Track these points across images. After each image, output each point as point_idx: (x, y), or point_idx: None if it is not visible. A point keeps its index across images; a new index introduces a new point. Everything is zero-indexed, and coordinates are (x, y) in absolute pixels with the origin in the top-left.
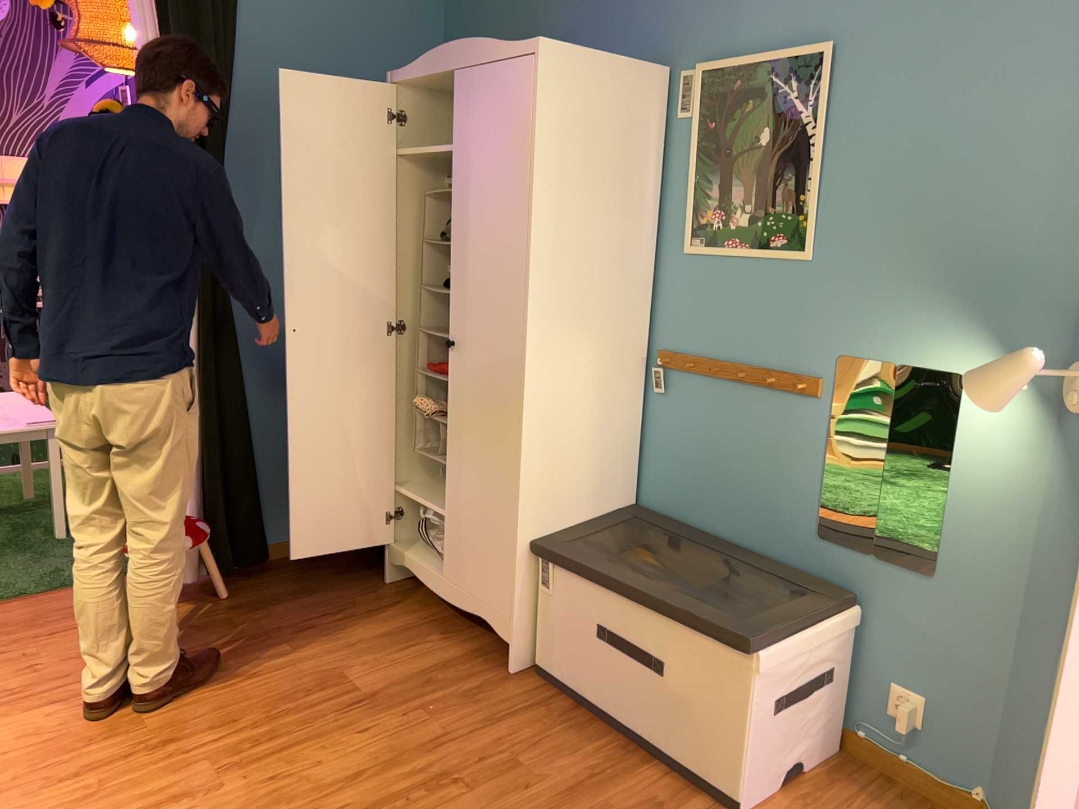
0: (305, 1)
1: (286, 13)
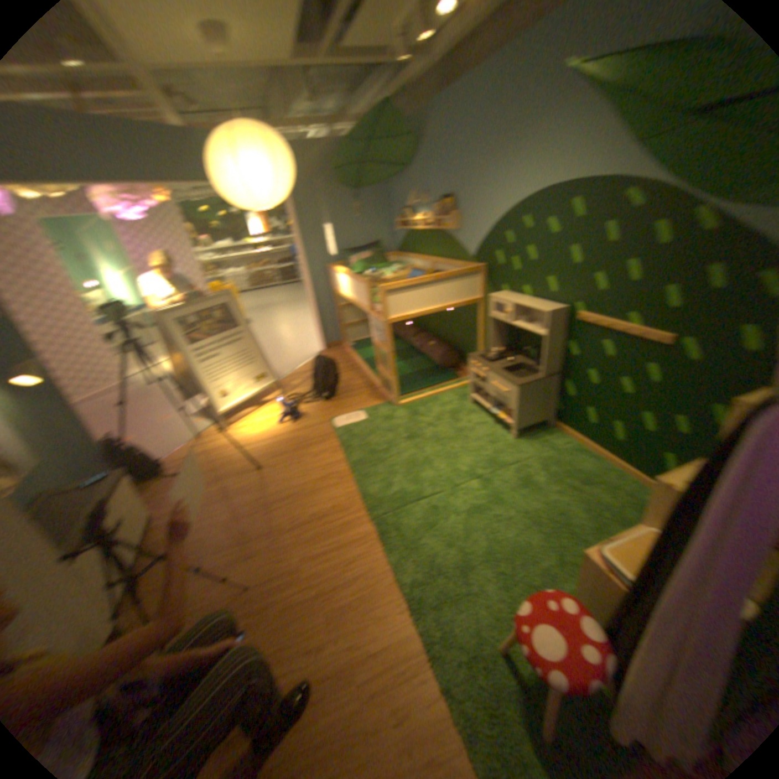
0: None
1: None
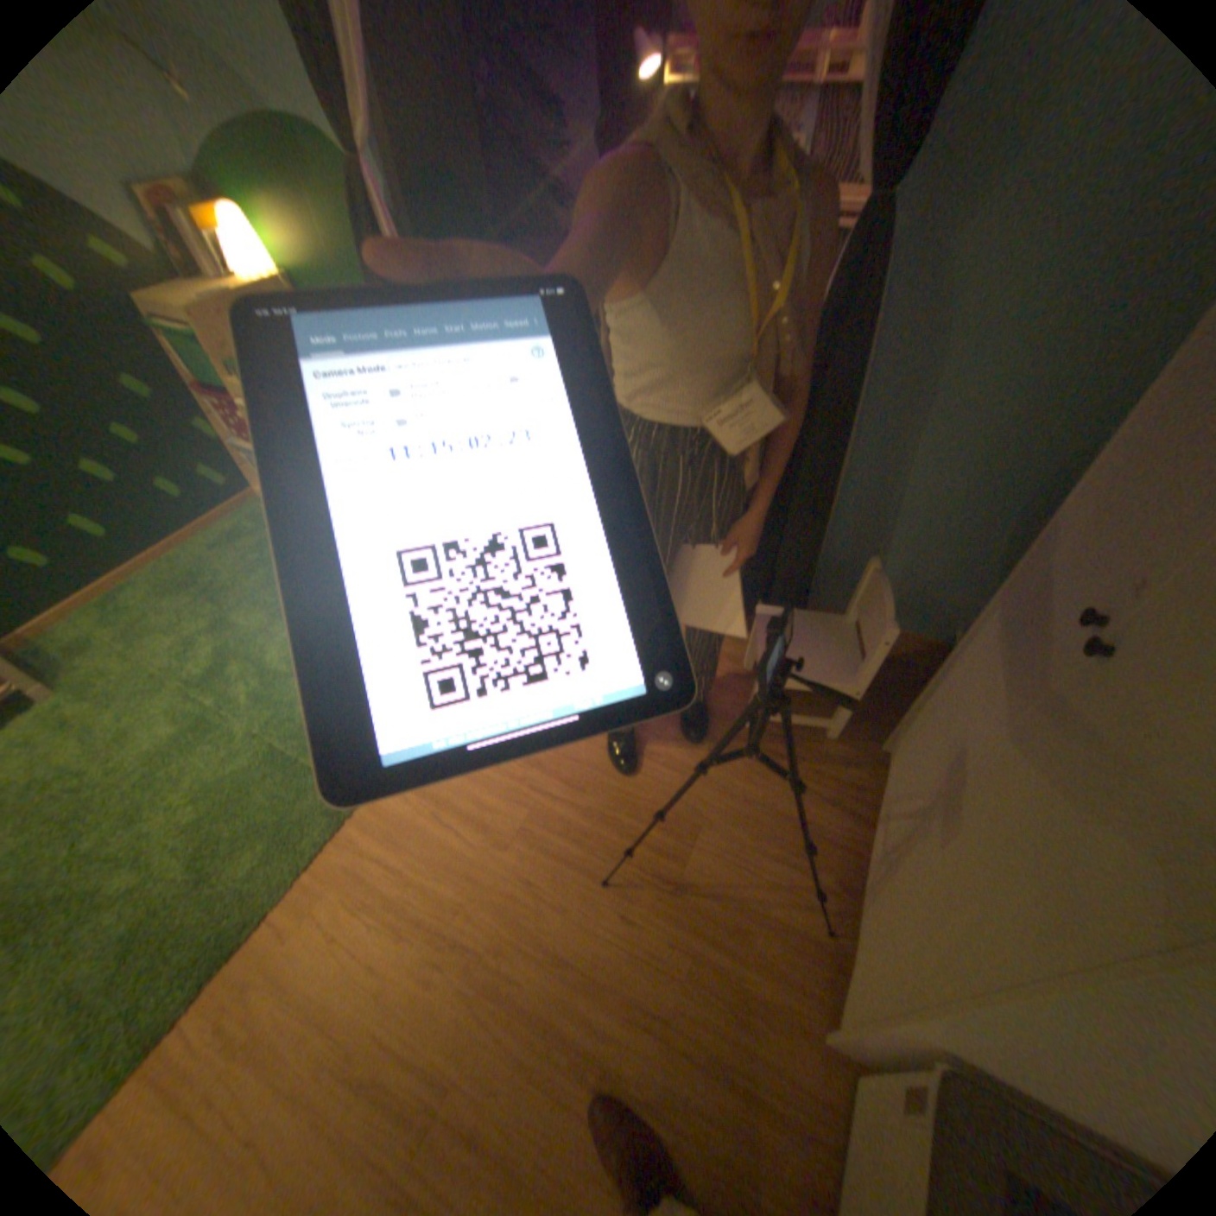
0: None
1: None
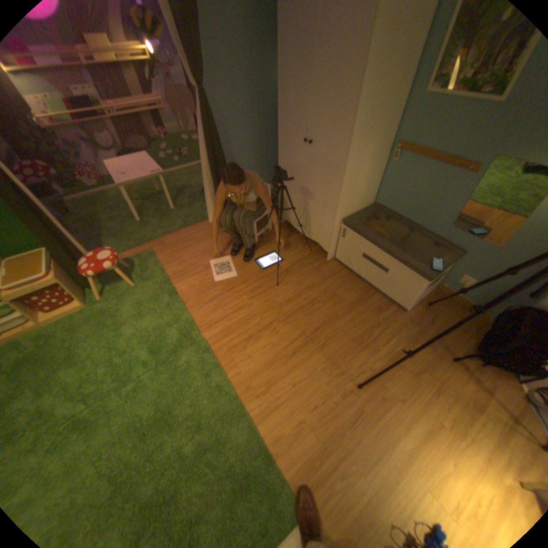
0: None
1: None
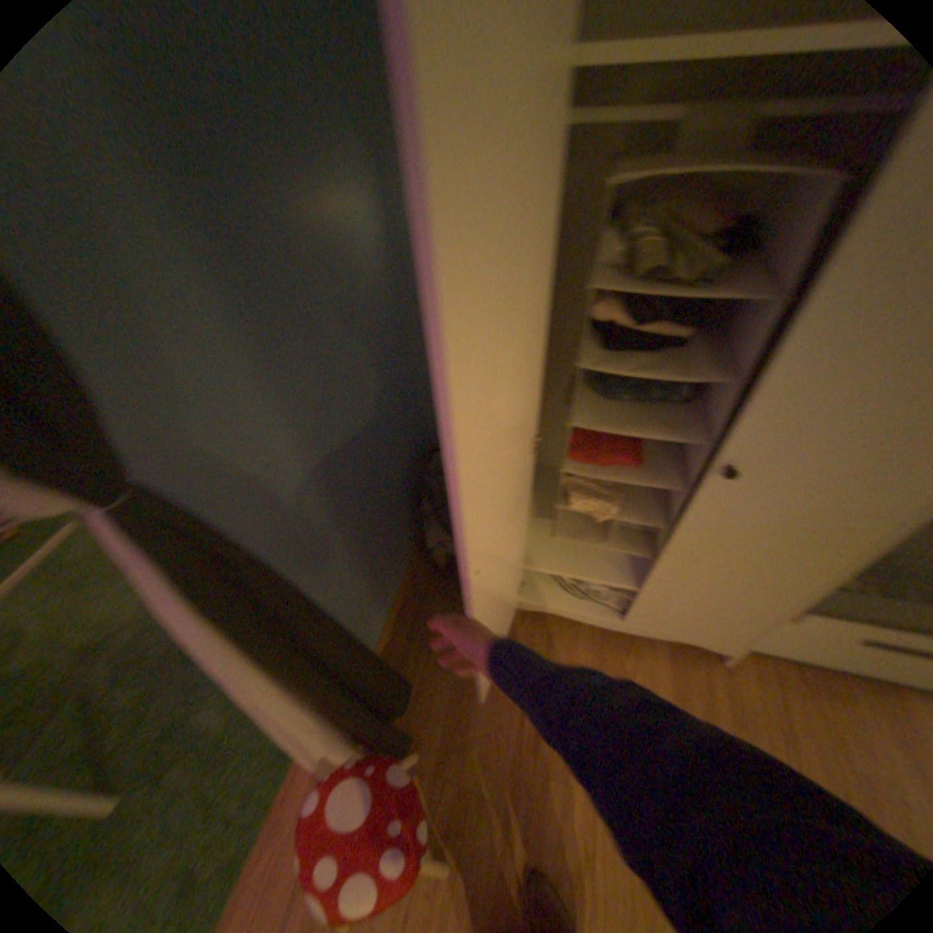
0: None
1: None
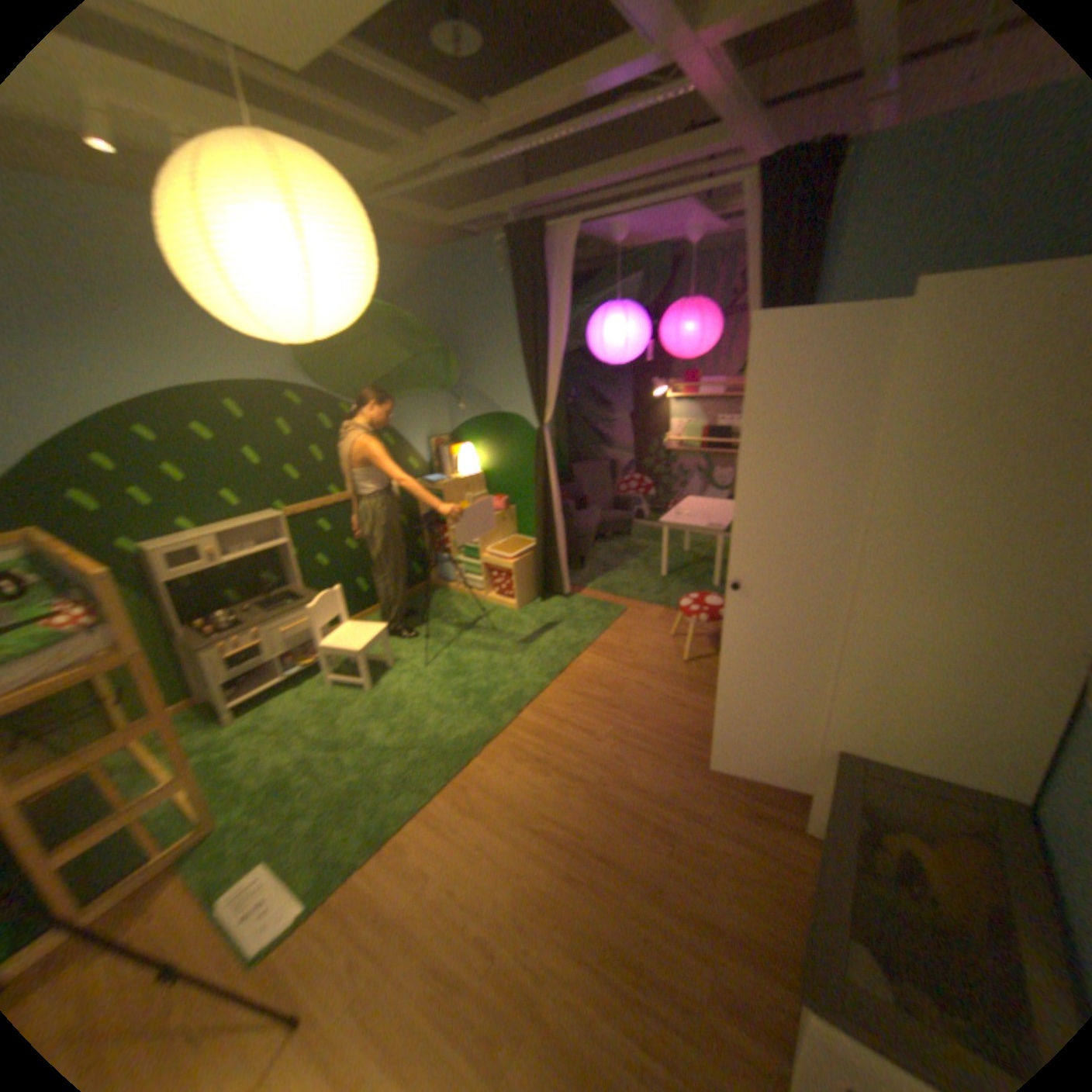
0: (901, 237)
1: (879, 253)
